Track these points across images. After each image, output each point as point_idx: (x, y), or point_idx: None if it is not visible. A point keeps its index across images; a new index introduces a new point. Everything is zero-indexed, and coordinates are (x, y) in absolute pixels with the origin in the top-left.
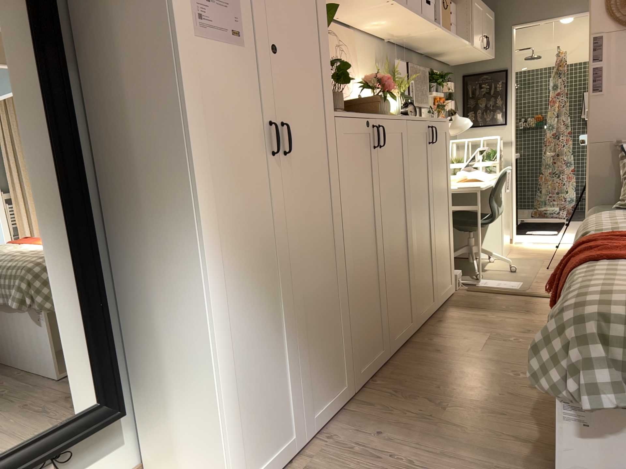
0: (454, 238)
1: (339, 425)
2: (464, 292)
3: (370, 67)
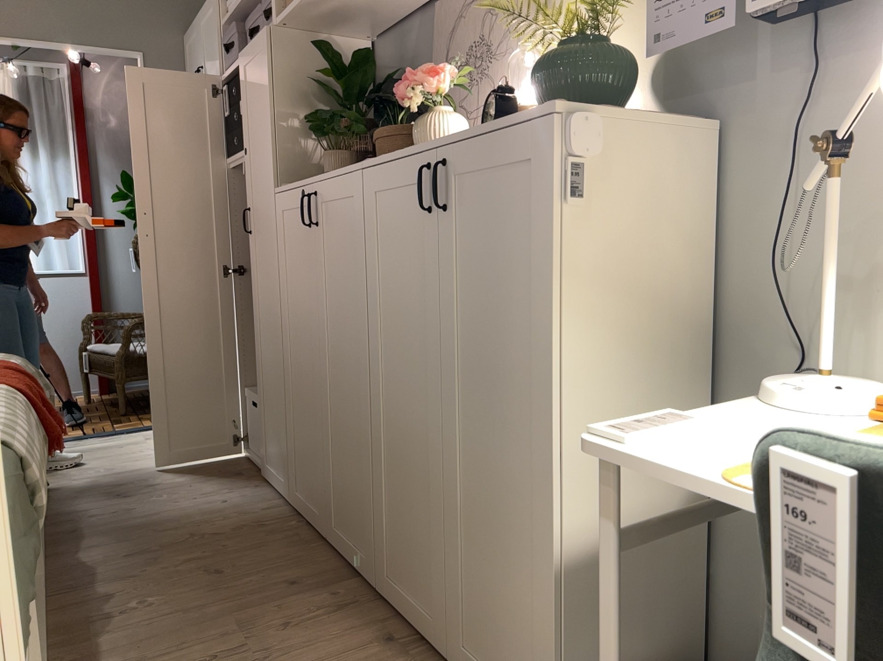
0: (556, 579)
1: (266, 494)
2: None
3: None
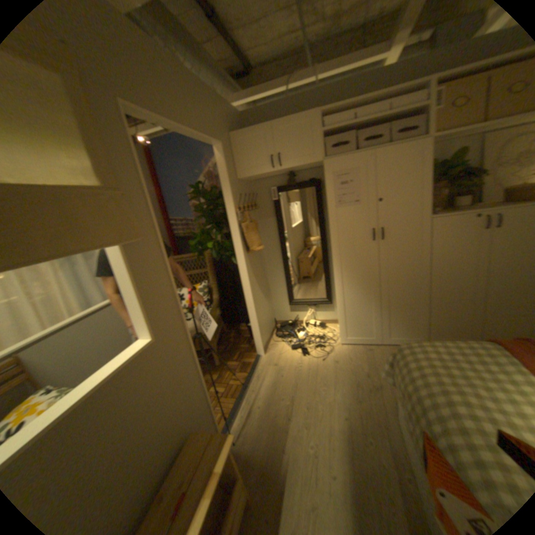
0: None
1: None
2: None
3: None
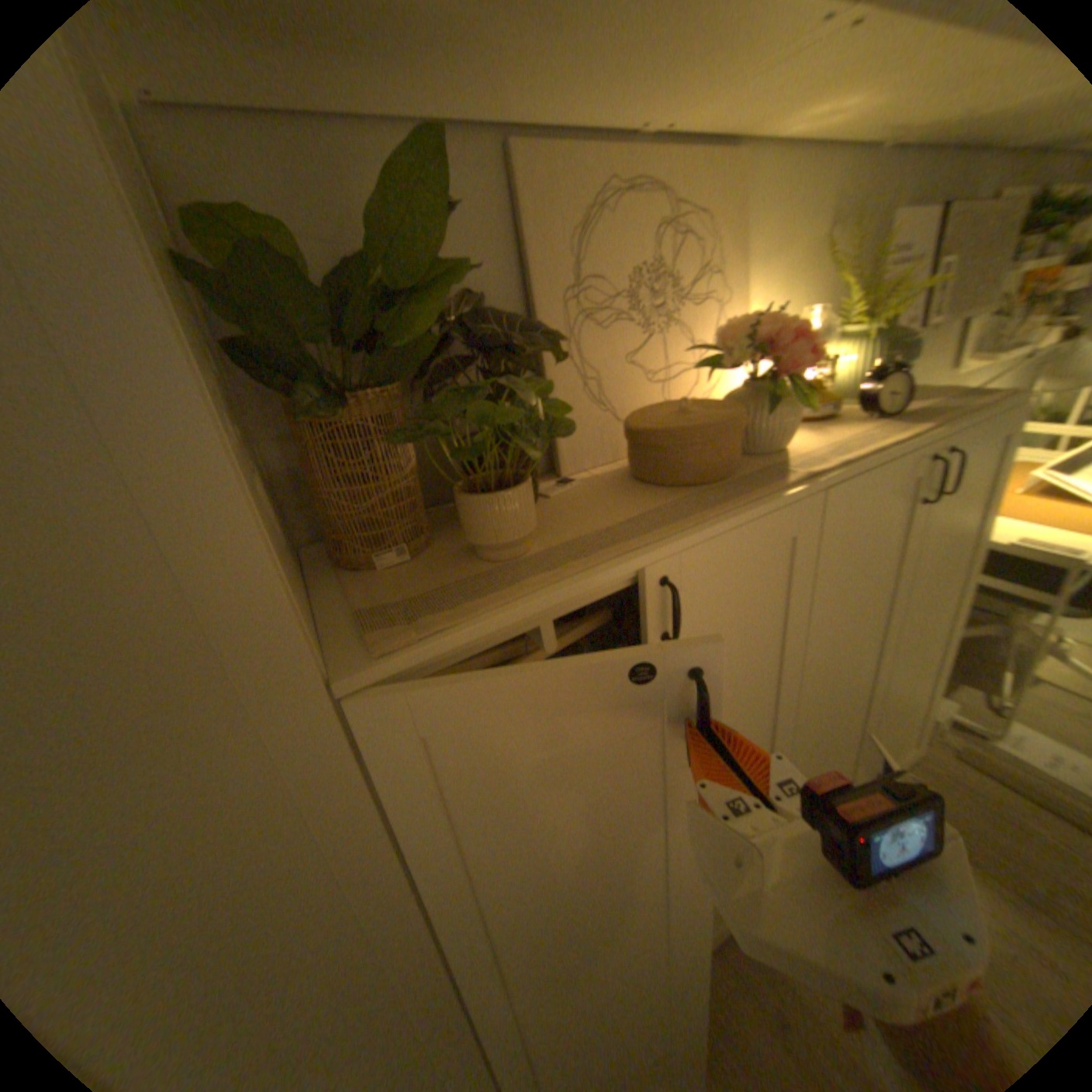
0: (951, 666)
1: None
2: (944, 760)
3: (806, 246)
